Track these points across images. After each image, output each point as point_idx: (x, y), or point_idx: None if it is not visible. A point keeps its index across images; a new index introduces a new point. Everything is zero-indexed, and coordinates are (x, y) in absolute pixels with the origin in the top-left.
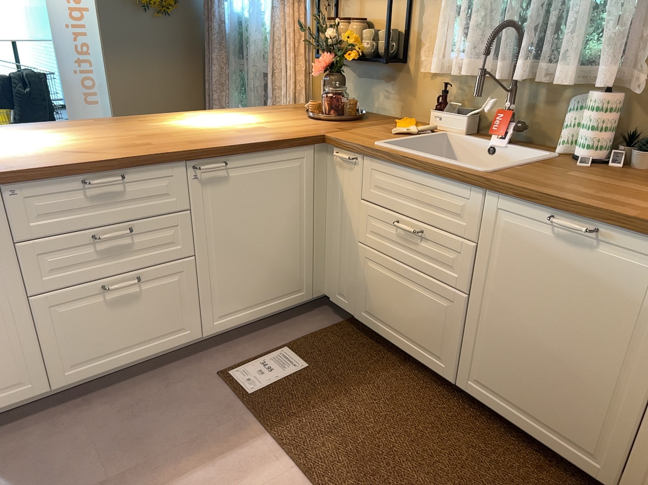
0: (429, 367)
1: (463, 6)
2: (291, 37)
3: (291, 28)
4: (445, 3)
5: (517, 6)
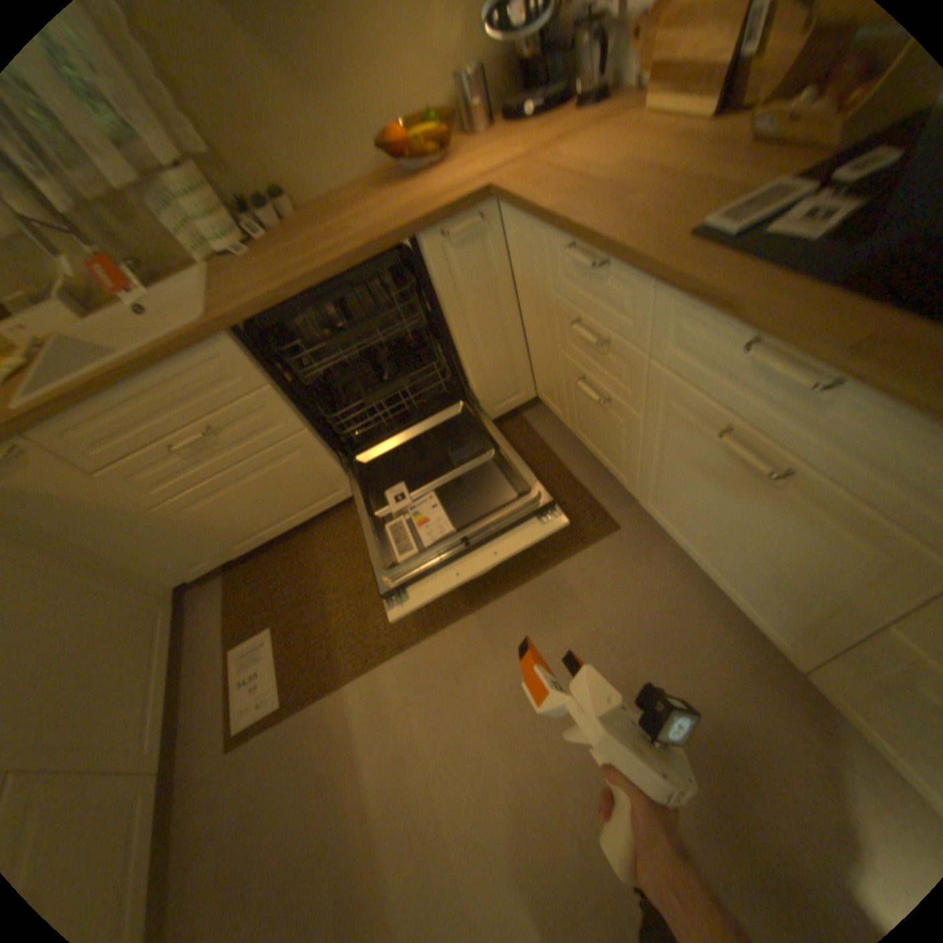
0: (332, 506)
1: None
2: None
3: None
4: None
5: None
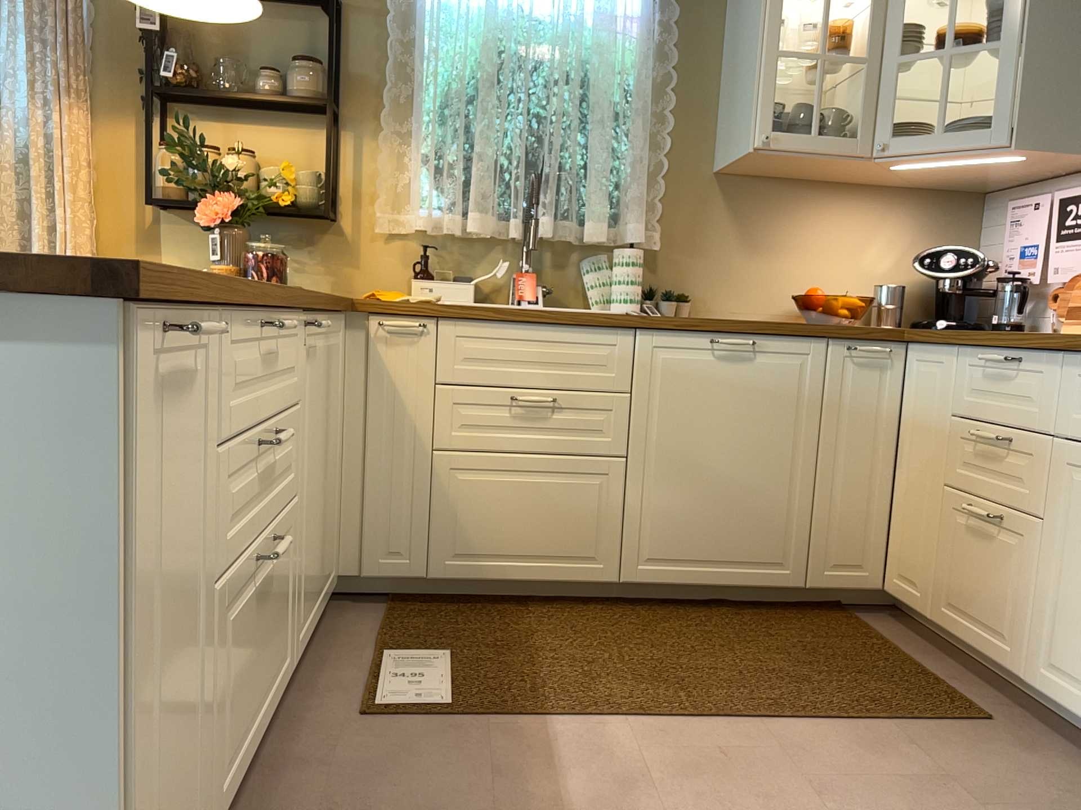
0: (578, 582)
1: (452, 151)
2: (71, 165)
3: (71, 149)
4: (429, 144)
5: (520, 158)
